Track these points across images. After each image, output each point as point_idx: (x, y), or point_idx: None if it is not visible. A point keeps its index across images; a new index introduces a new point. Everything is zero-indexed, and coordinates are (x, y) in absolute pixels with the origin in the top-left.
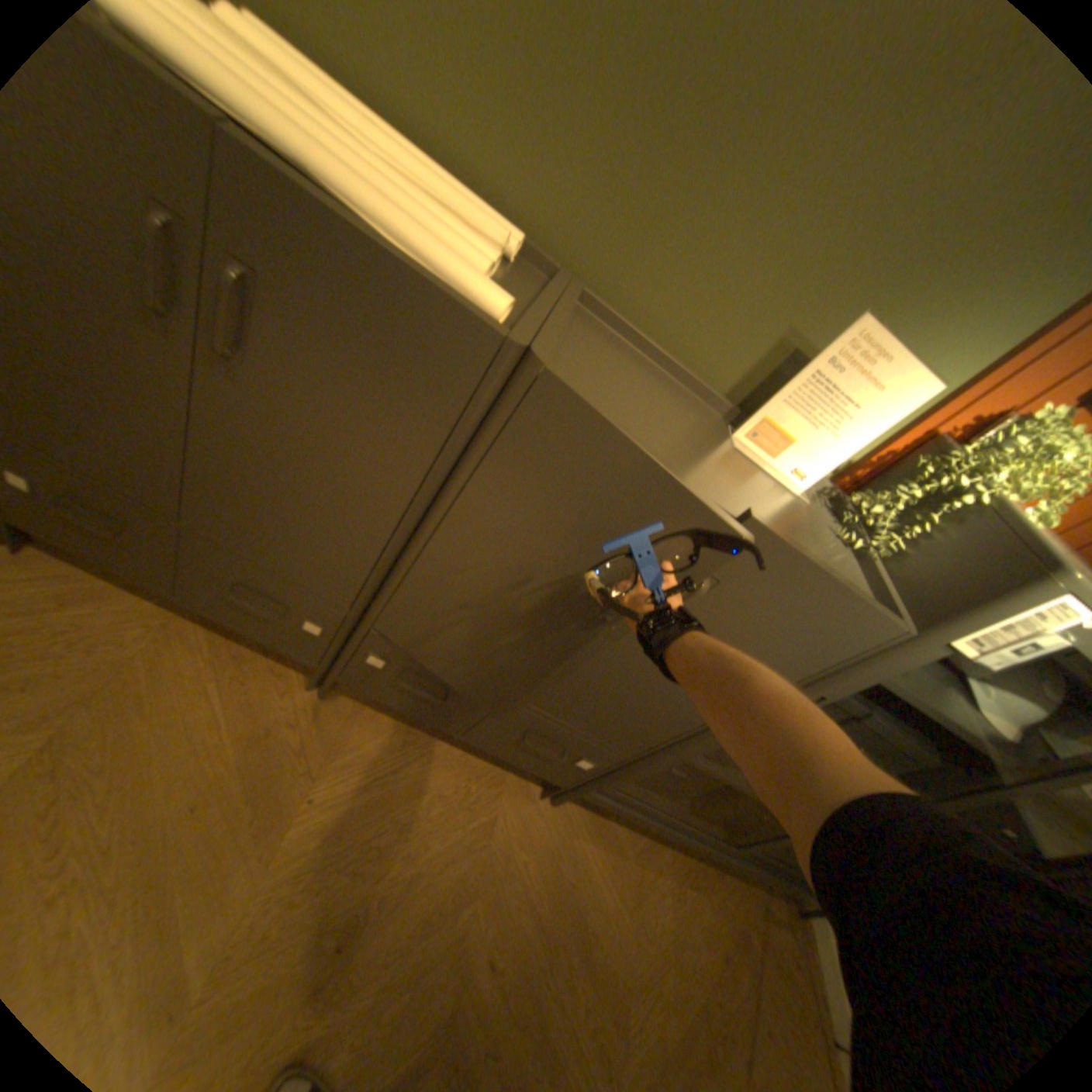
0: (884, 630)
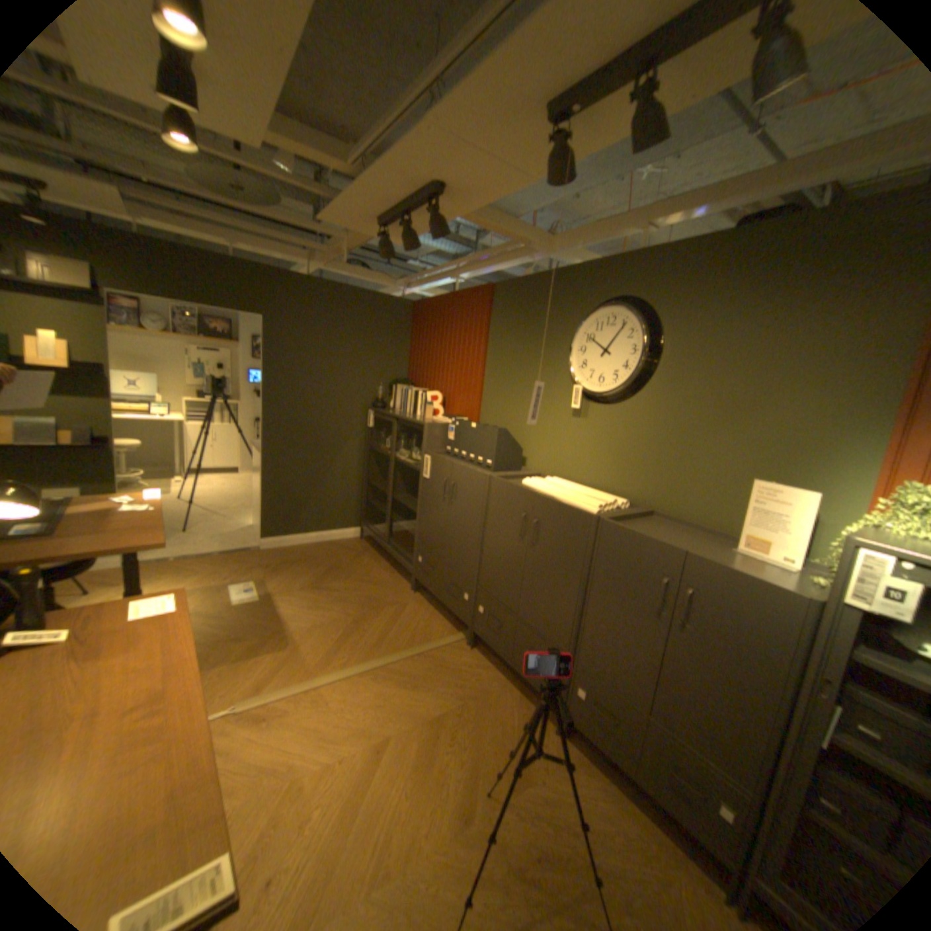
0: (796, 600)
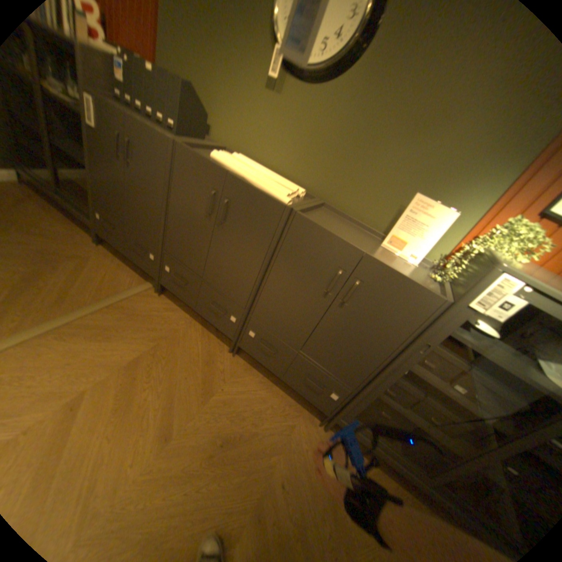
0: (435, 300)
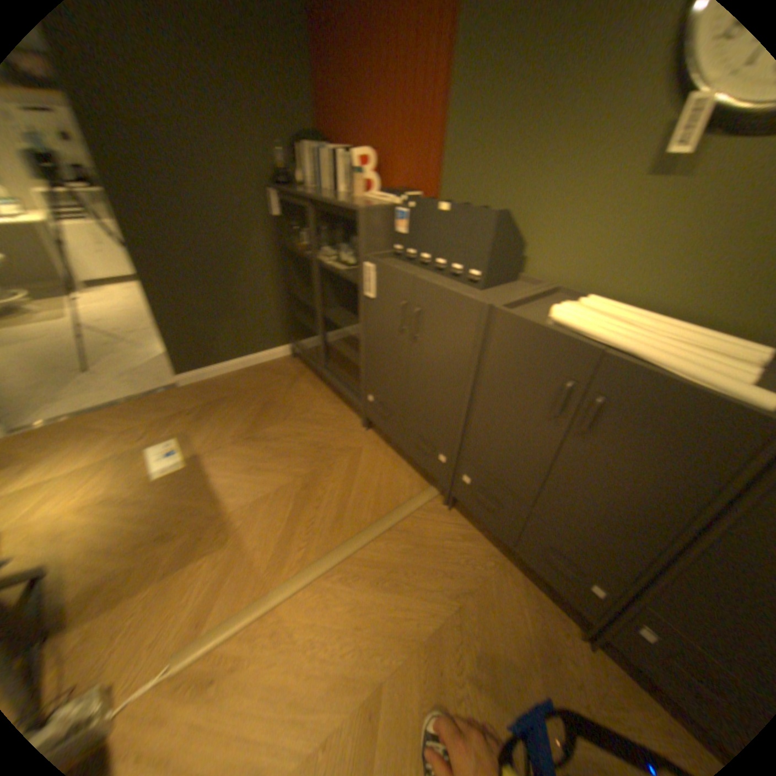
0: None
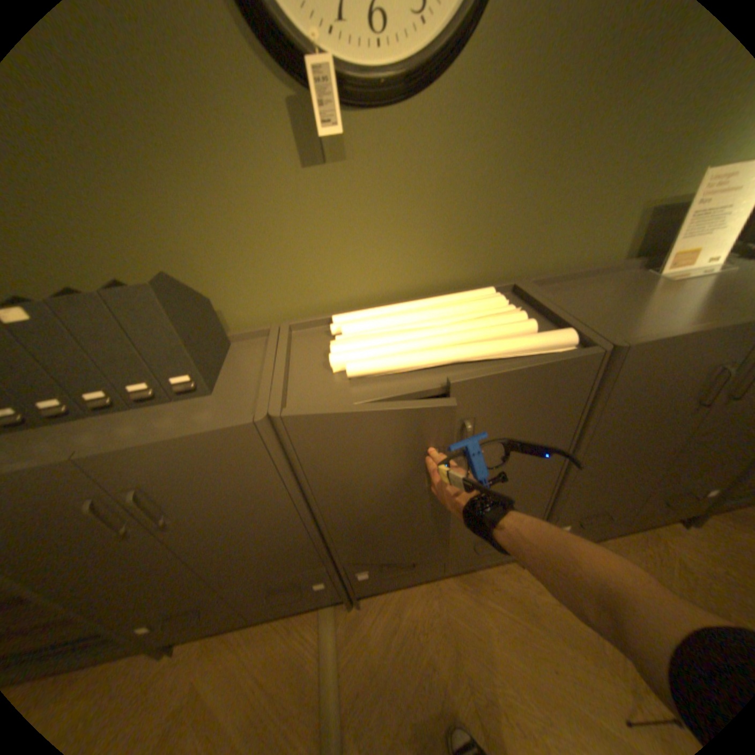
0: None
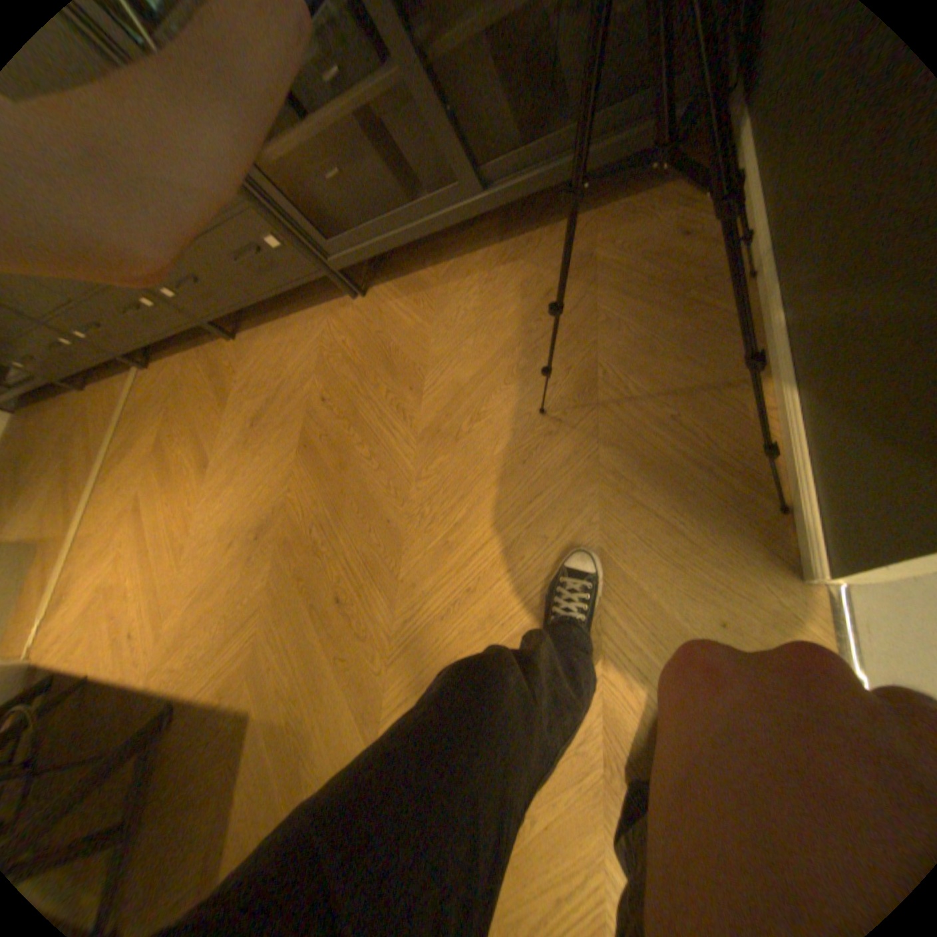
0: None
